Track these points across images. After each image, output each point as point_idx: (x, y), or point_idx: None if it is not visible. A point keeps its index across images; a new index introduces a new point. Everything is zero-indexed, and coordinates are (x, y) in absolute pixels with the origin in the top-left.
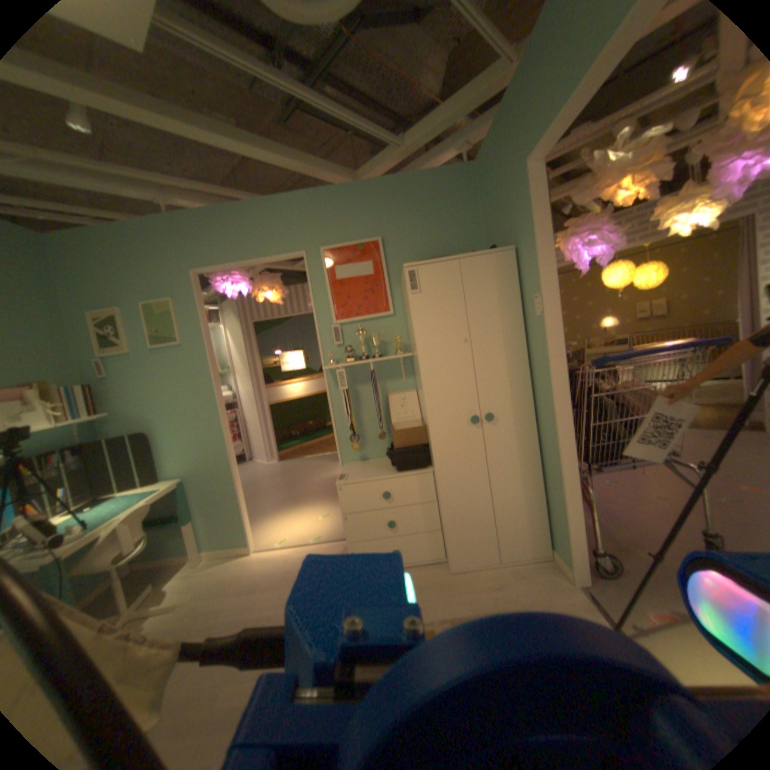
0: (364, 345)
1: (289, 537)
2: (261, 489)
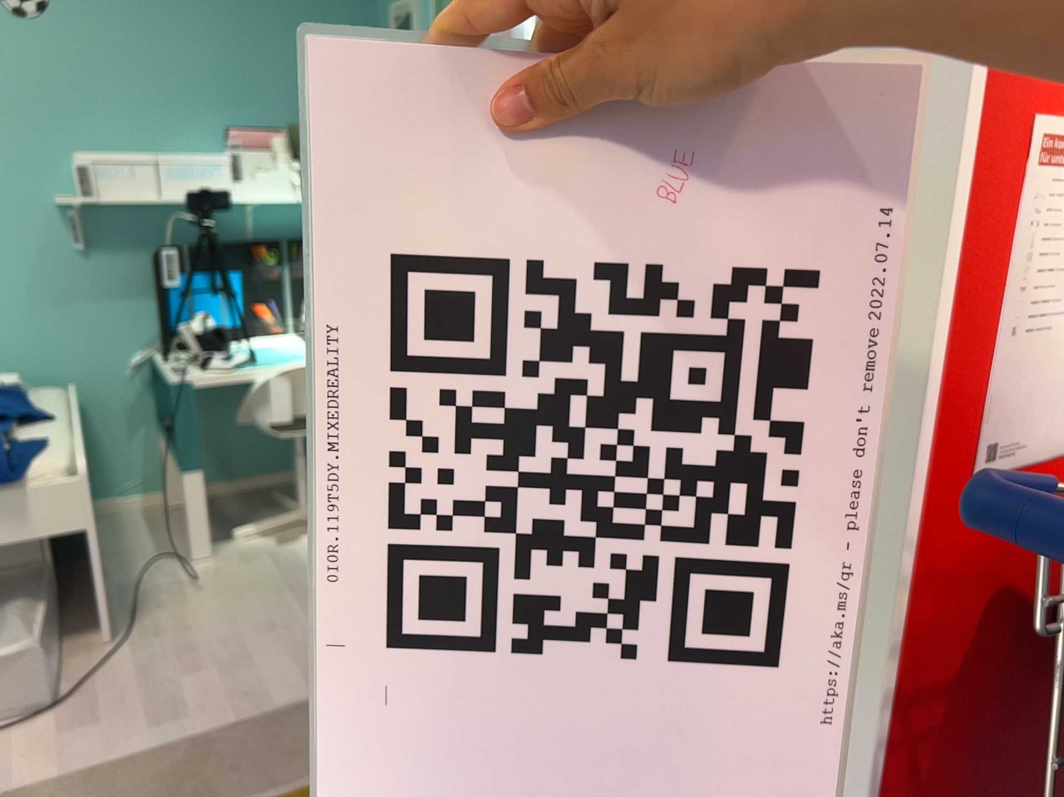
0: None
1: None
2: None
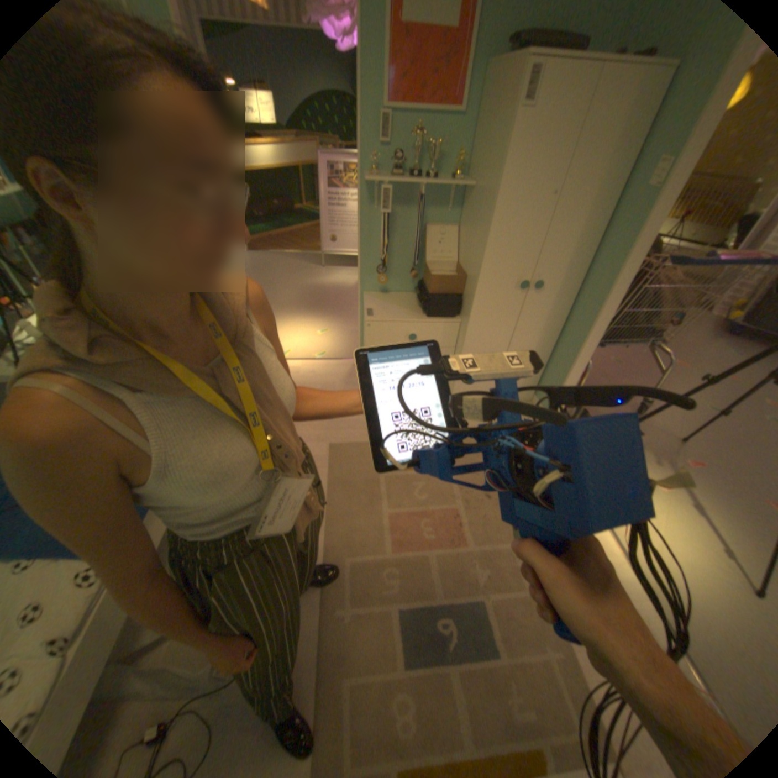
0: (416, 151)
1: (292, 348)
2: None
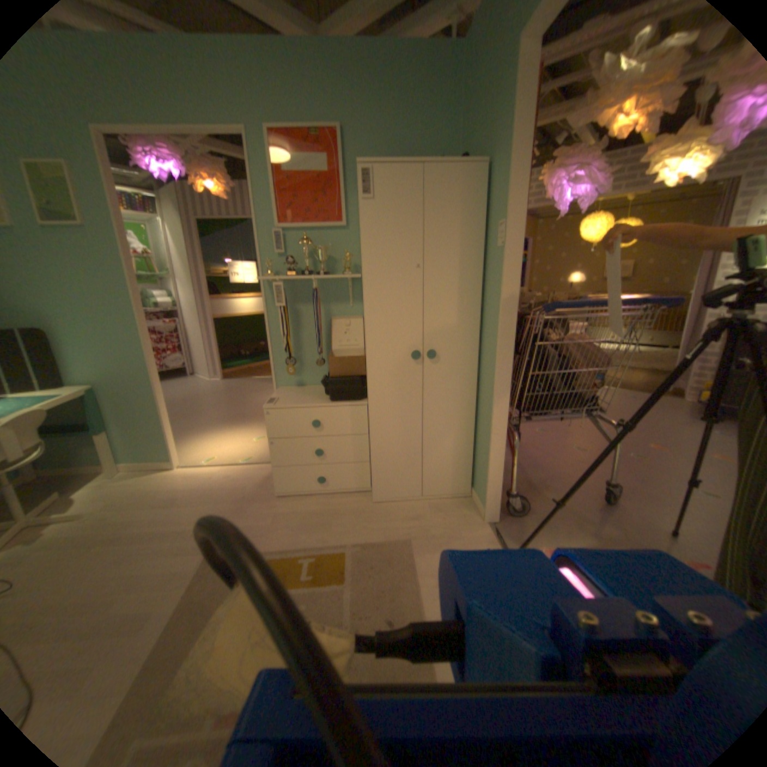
0: (310, 258)
1: (218, 455)
2: (197, 405)
